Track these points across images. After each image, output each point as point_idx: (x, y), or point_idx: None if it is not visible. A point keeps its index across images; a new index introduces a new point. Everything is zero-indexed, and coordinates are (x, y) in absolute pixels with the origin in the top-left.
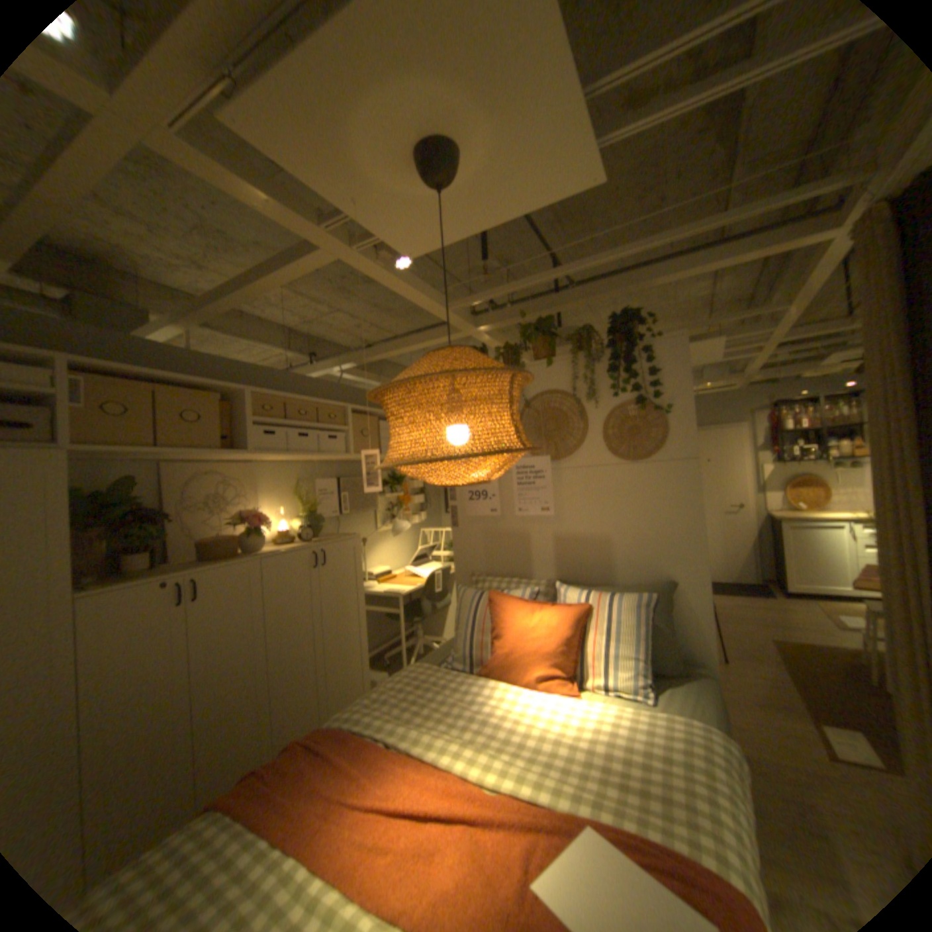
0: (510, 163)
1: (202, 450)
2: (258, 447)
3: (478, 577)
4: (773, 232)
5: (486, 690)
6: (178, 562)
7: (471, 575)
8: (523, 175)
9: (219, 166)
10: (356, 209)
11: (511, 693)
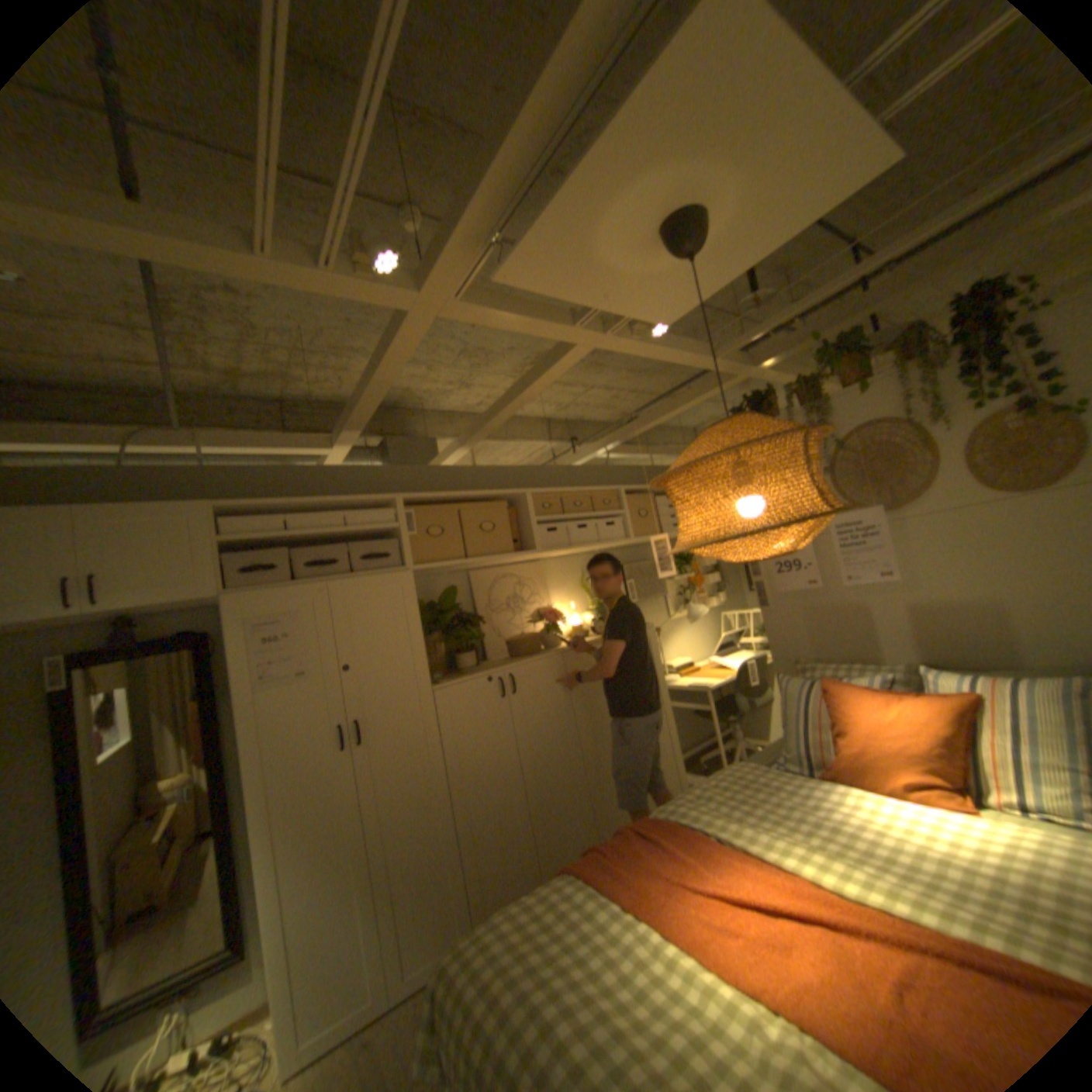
0: (767, 197)
1: (500, 557)
2: (544, 546)
3: (804, 665)
4: None
5: (835, 797)
6: (495, 660)
7: (794, 663)
8: (786, 201)
9: (490, 311)
10: (609, 304)
11: (871, 802)
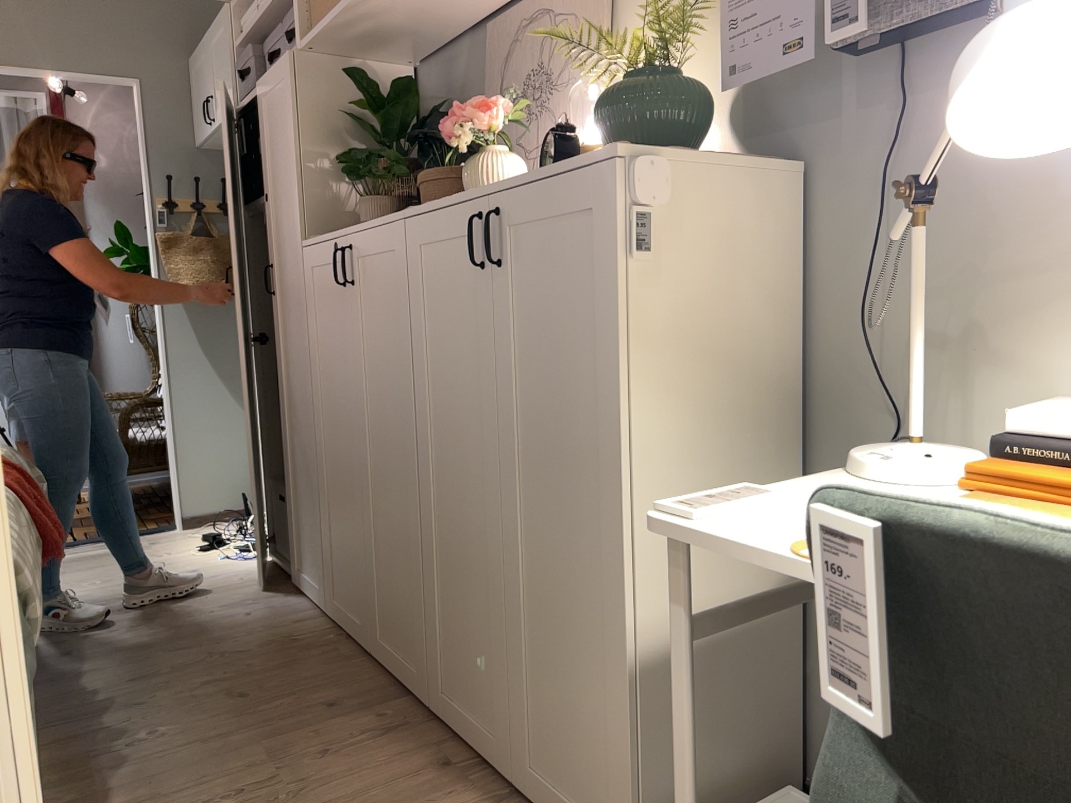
0: None
1: None
2: None
3: None
4: None
5: None
6: None
7: None
8: None
9: None
10: None
11: None
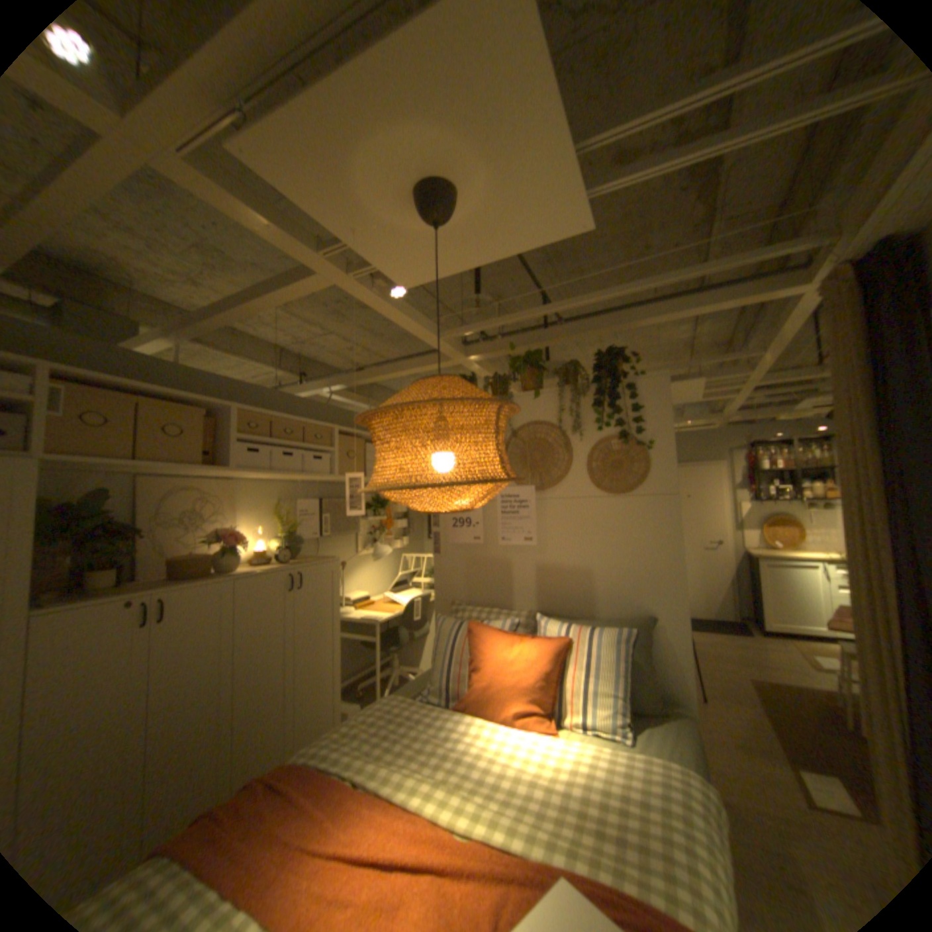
0: (504, 206)
1: (181, 465)
2: (240, 464)
3: (457, 606)
4: (749, 284)
5: (461, 726)
6: (145, 580)
7: (450, 604)
8: (517, 218)
9: (222, 190)
10: (355, 239)
11: (487, 730)
